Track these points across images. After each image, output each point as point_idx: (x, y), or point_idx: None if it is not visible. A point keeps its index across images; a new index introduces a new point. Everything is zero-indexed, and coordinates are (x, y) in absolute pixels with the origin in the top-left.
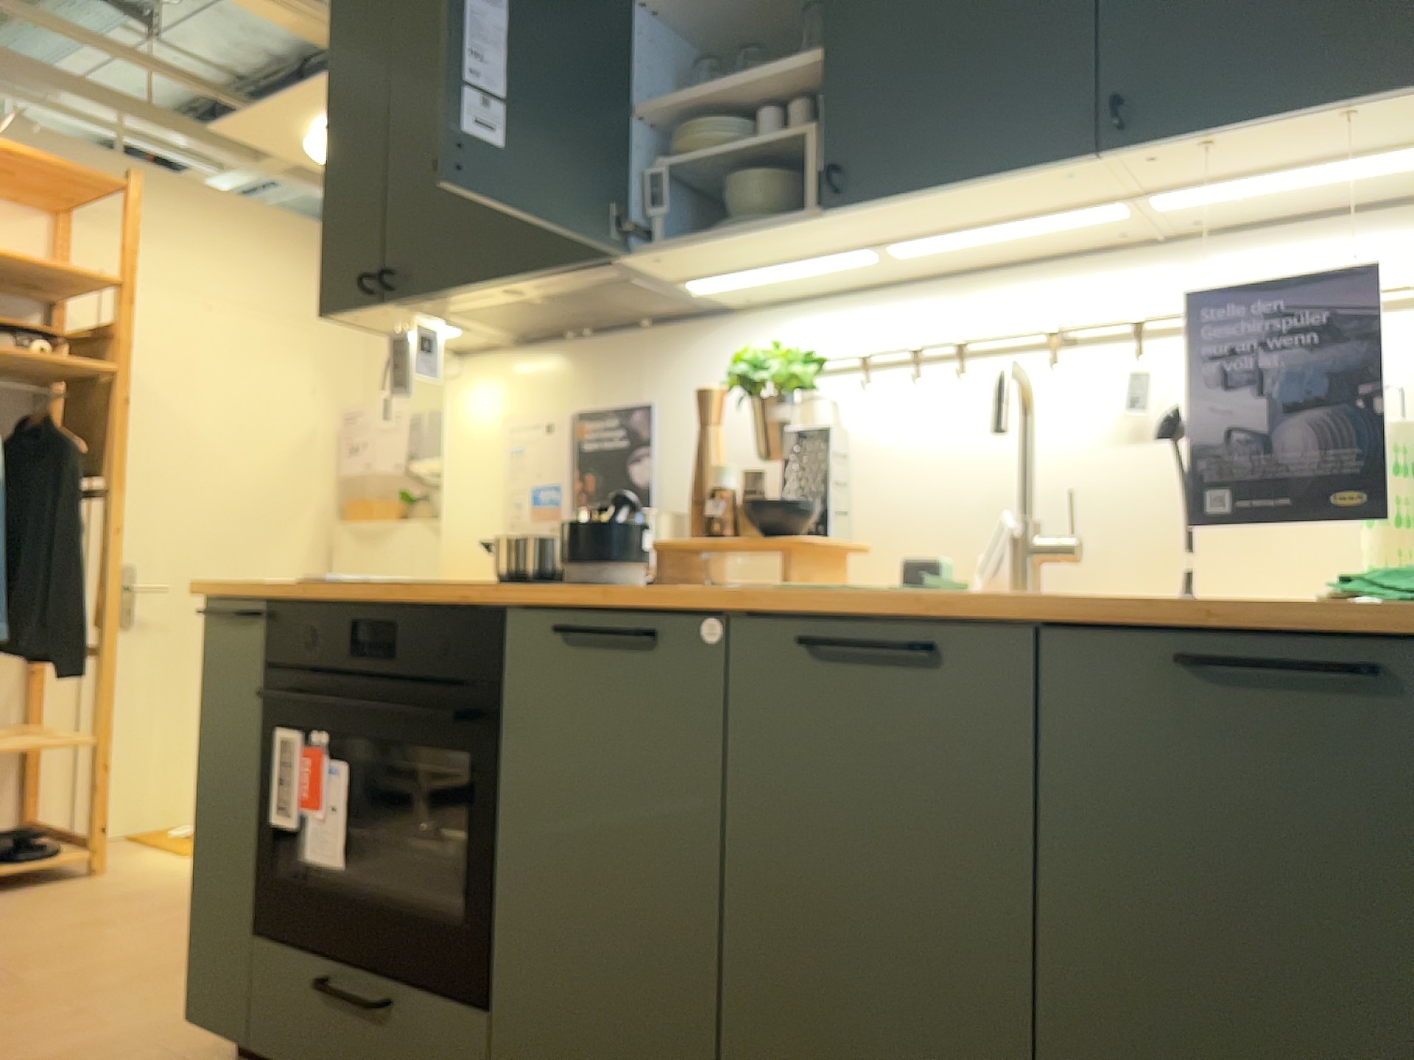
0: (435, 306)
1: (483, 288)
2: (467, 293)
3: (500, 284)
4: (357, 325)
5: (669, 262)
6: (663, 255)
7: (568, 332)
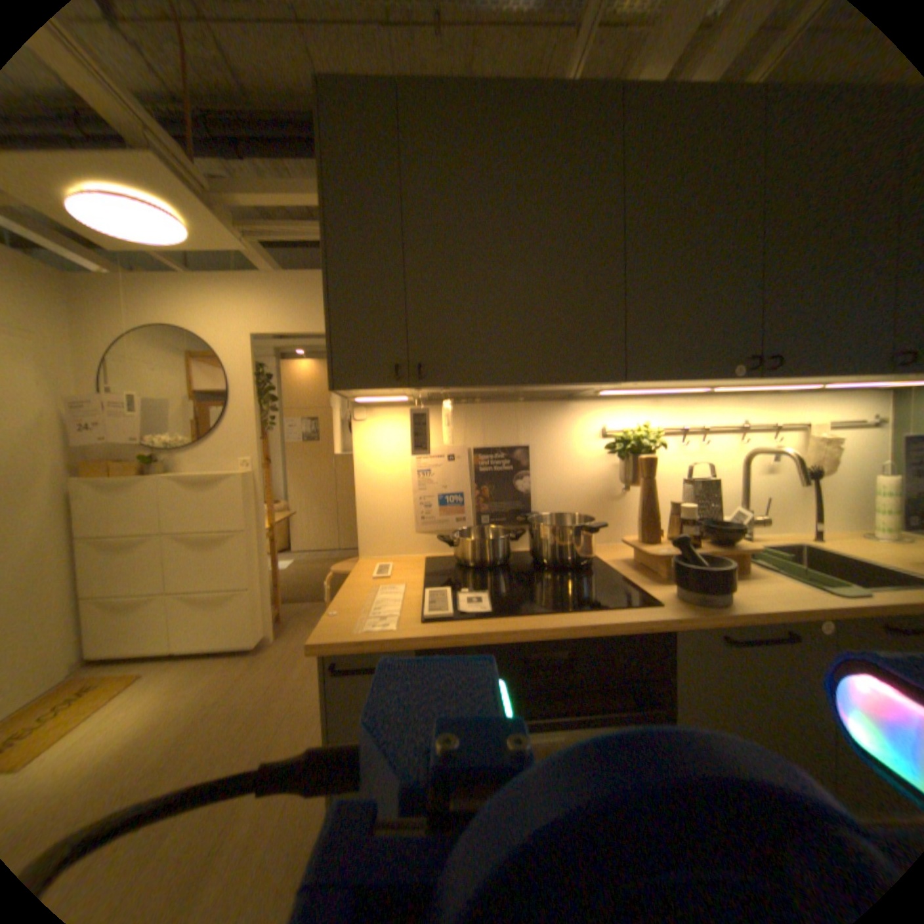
0: (442, 390)
1: (503, 385)
2: (487, 386)
3: (520, 384)
4: (344, 392)
5: (631, 383)
6: (640, 381)
7: (463, 398)
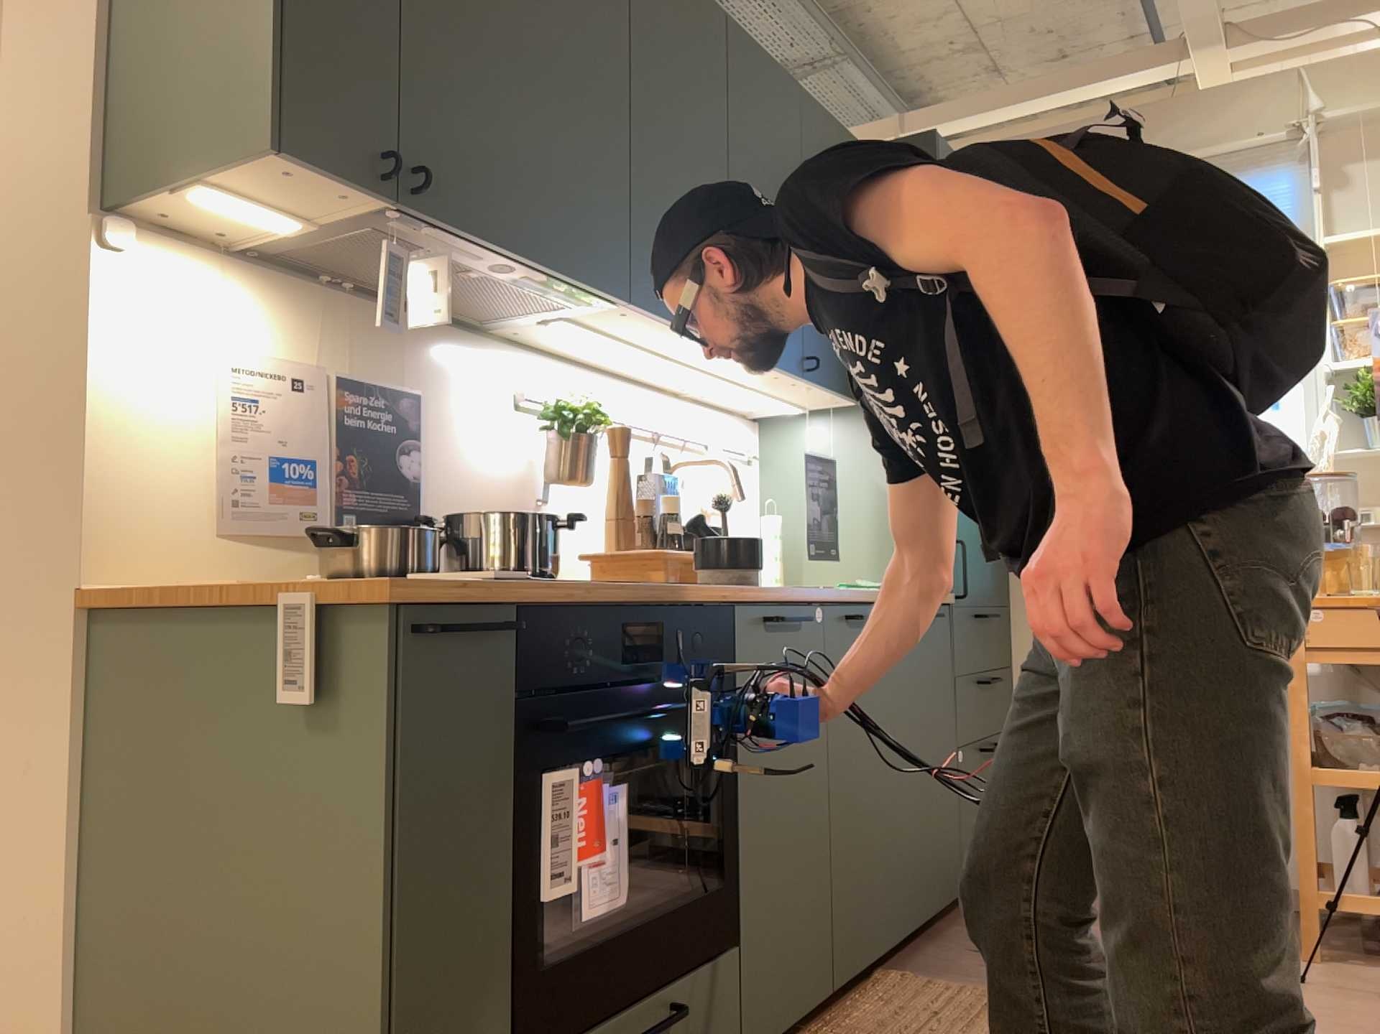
0: (417, 231)
1: (505, 255)
2: (485, 248)
3: (525, 262)
4: (249, 170)
5: (614, 313)
6: (631, 312)
7: (331, 276)
